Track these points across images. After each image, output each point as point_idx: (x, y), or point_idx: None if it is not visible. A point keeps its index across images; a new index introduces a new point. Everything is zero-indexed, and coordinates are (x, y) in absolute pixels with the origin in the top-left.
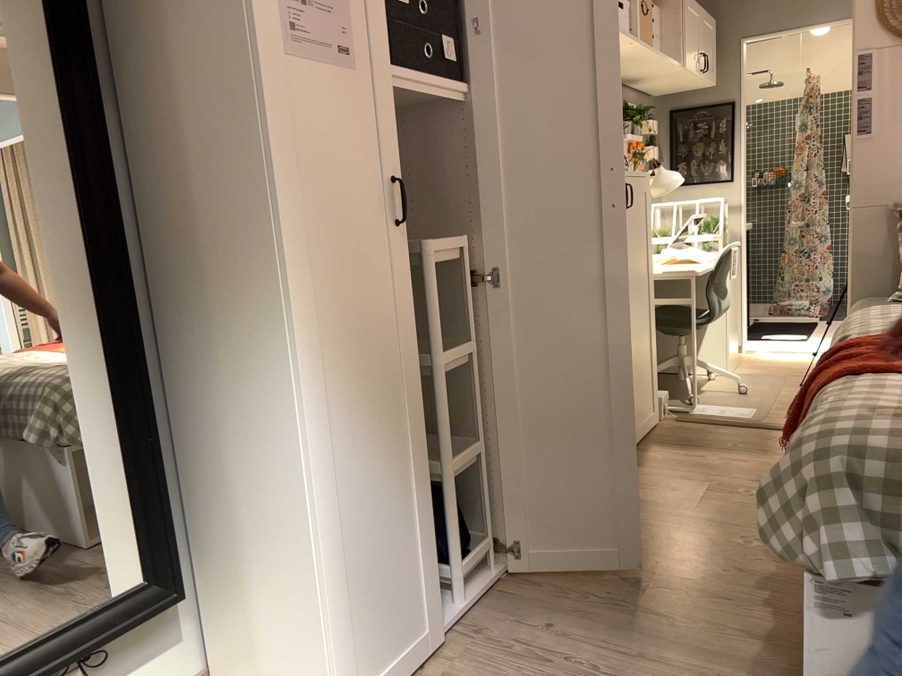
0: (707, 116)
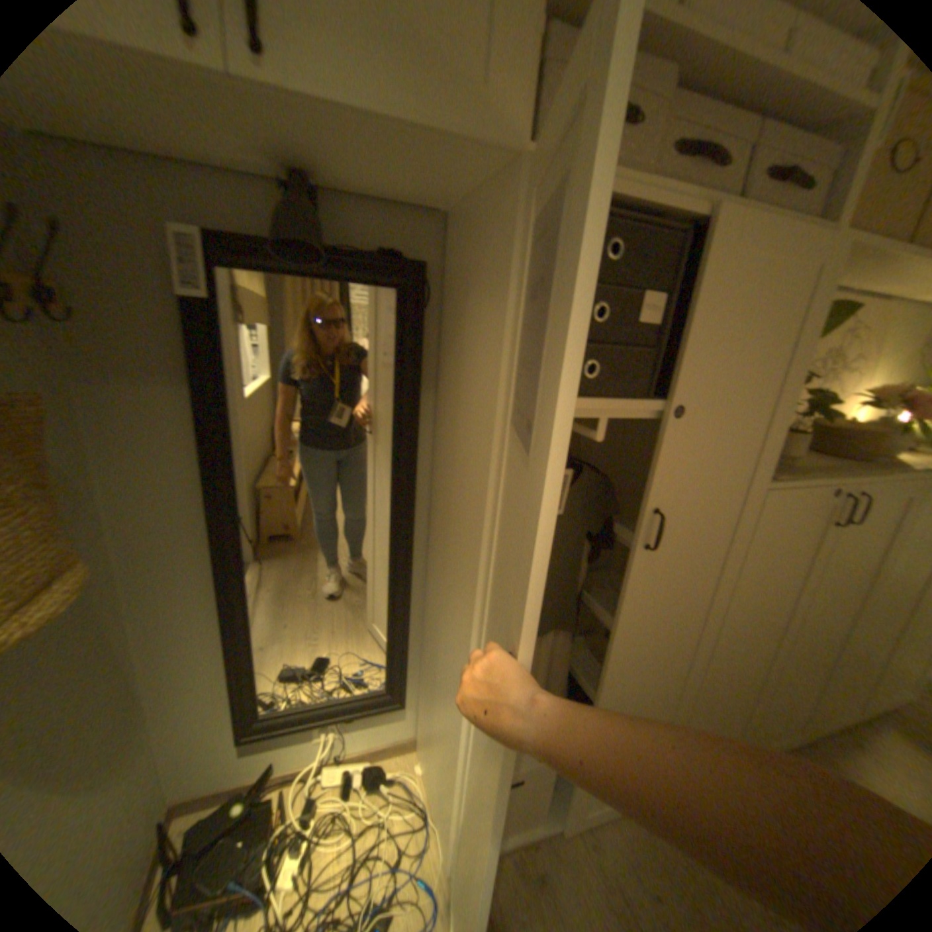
0: None
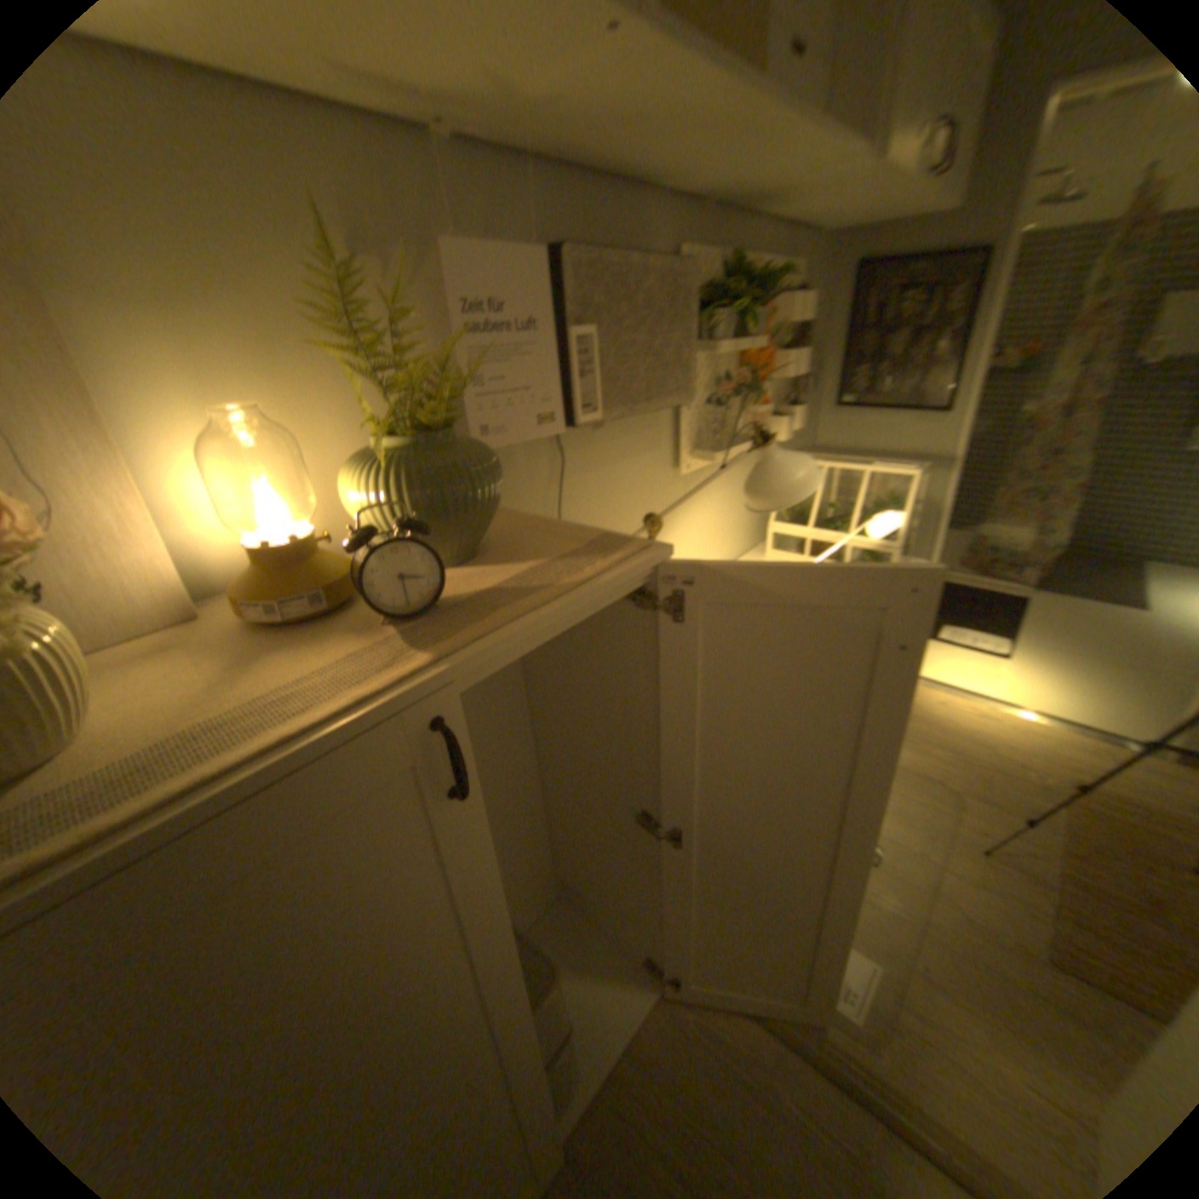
0: (930, 271)
